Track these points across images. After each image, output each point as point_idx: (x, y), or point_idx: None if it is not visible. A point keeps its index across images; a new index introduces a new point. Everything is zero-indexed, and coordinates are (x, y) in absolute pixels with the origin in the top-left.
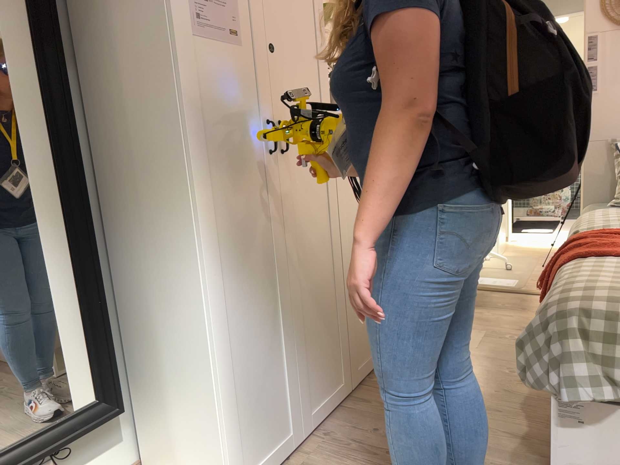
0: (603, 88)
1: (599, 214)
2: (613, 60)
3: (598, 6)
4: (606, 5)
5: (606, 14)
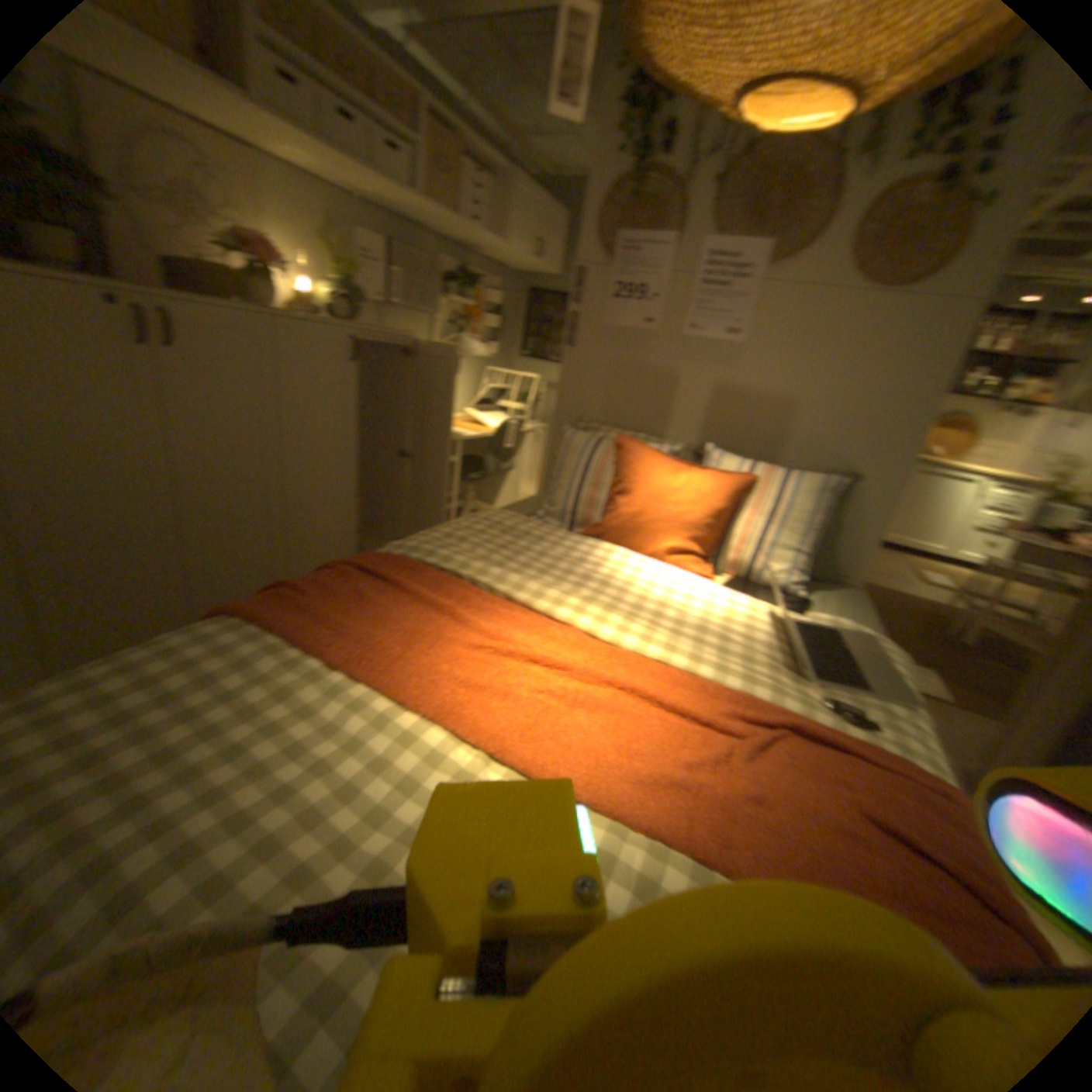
0: (586, 343)
1: (477, 519)
2: (603, 305)
3: (599, 217)
4: (609, 218)
5: (606, 233)
